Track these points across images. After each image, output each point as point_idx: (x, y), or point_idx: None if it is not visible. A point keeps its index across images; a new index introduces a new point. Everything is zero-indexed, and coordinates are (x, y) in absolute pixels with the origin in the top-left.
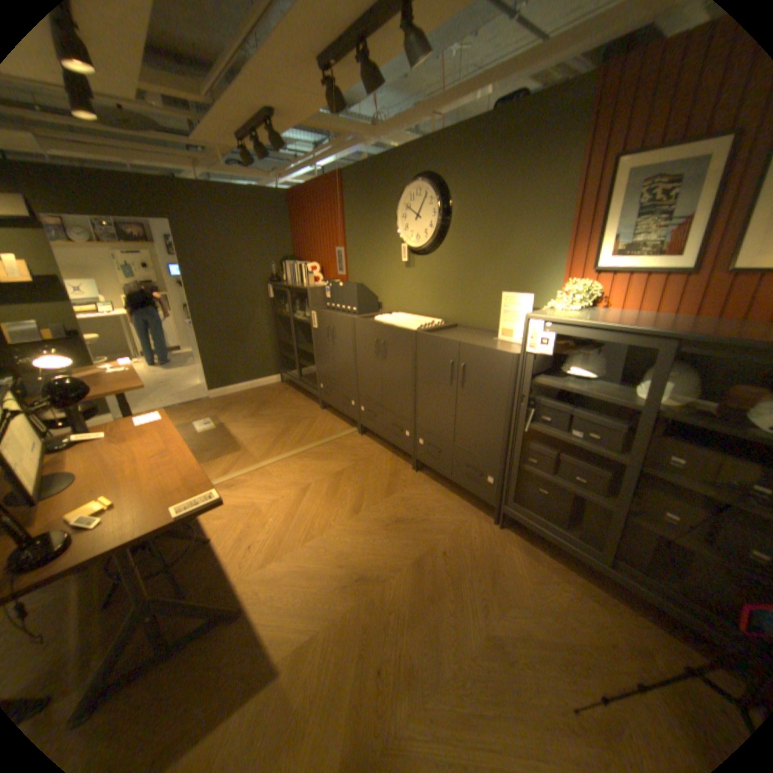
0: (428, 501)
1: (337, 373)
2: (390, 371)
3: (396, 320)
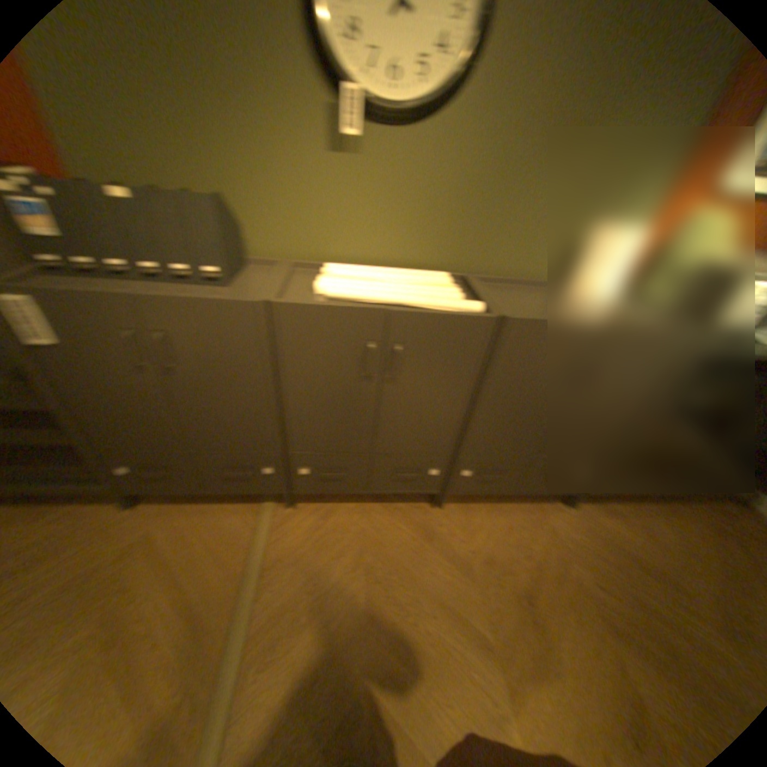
0: (507, 539)
1: (197, 434)
2: (409, 396)
3: (388, 290)
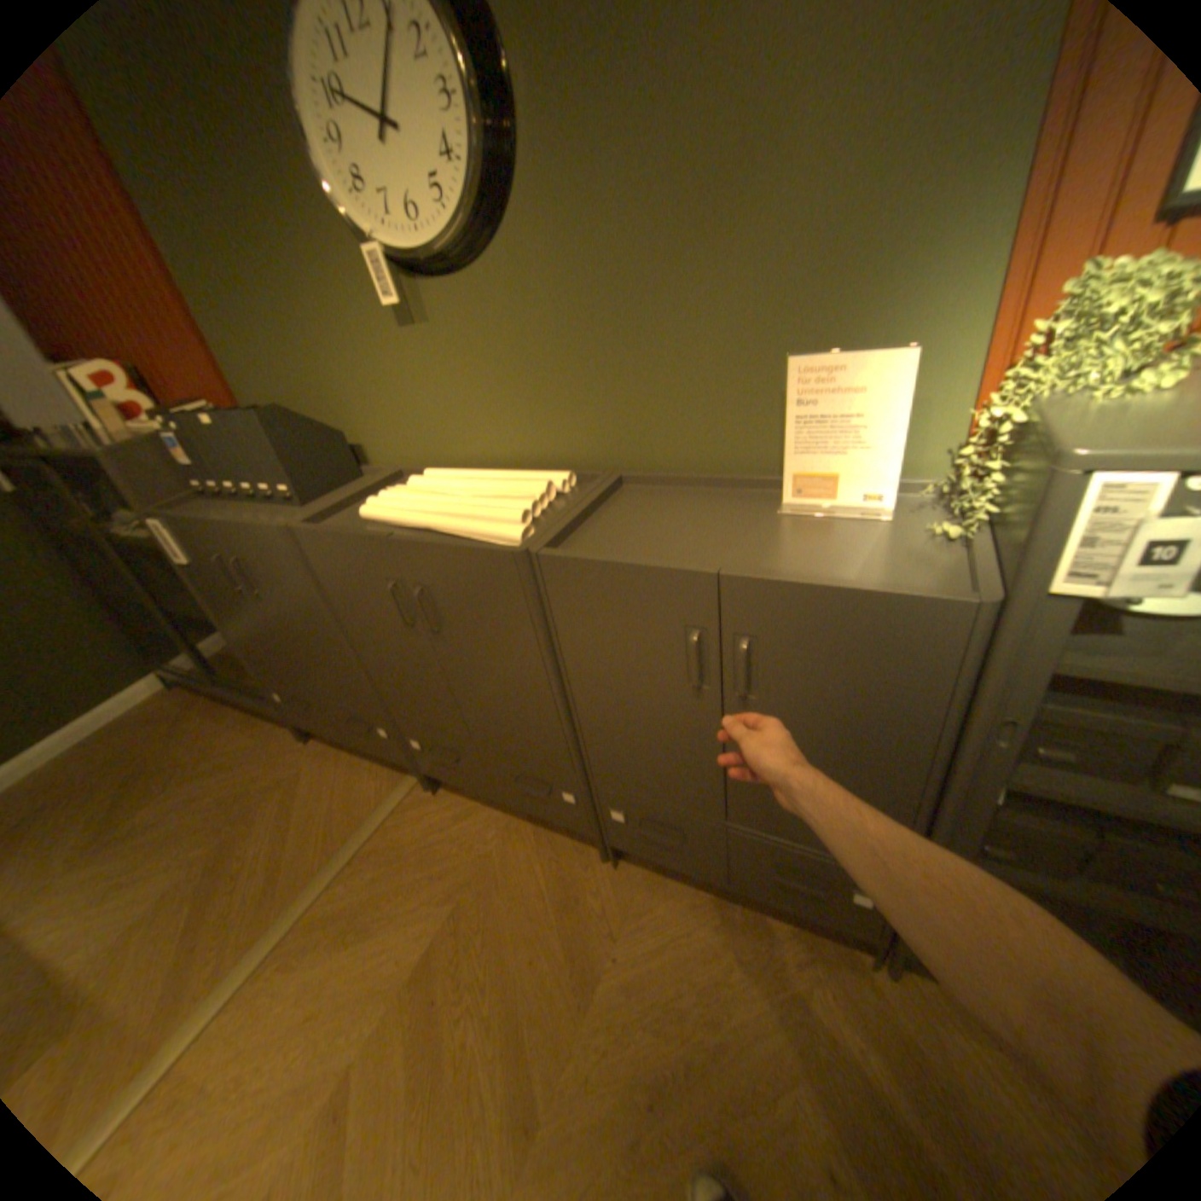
0: (691, 966)
1: (305, 670)
2: (468, 663)
3: (431, 507)
